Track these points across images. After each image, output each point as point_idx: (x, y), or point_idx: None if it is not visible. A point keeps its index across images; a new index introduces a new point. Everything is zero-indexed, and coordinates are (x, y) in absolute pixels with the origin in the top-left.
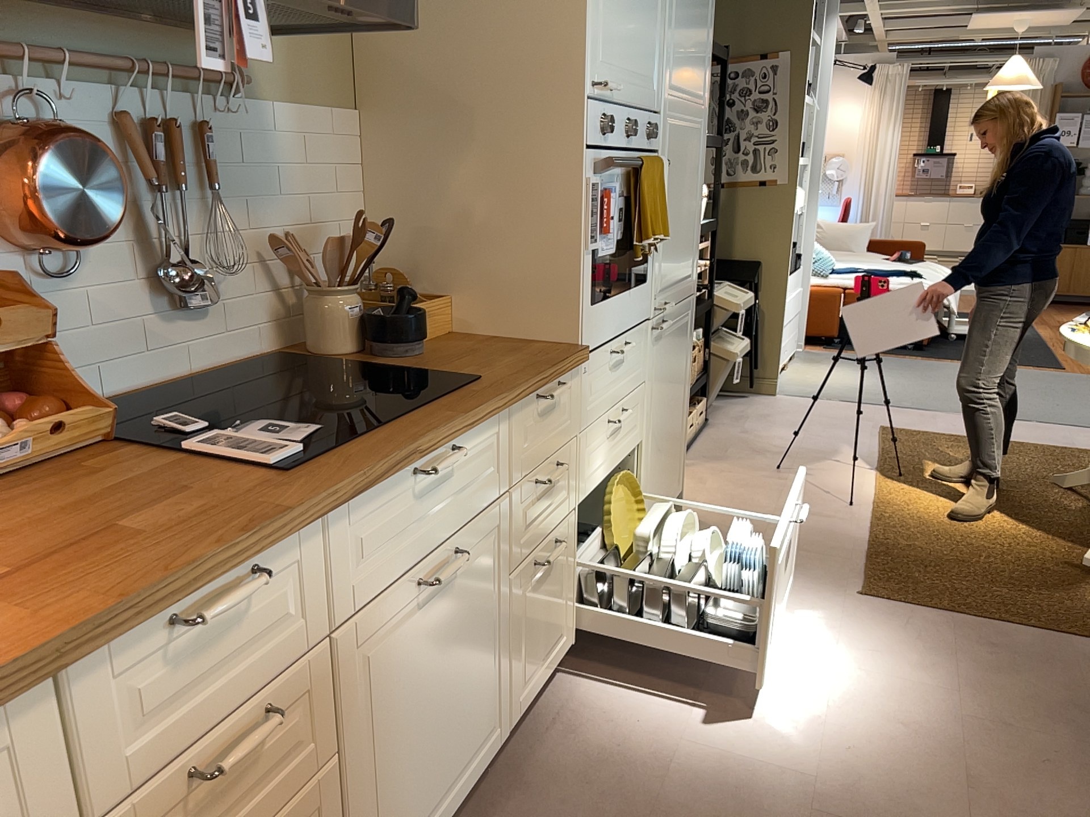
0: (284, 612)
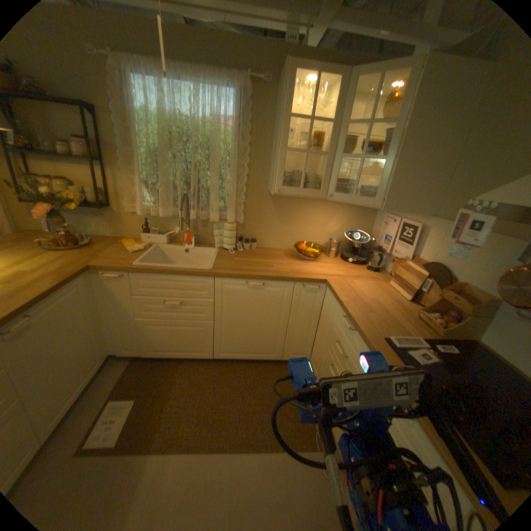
0: (356, 348)
